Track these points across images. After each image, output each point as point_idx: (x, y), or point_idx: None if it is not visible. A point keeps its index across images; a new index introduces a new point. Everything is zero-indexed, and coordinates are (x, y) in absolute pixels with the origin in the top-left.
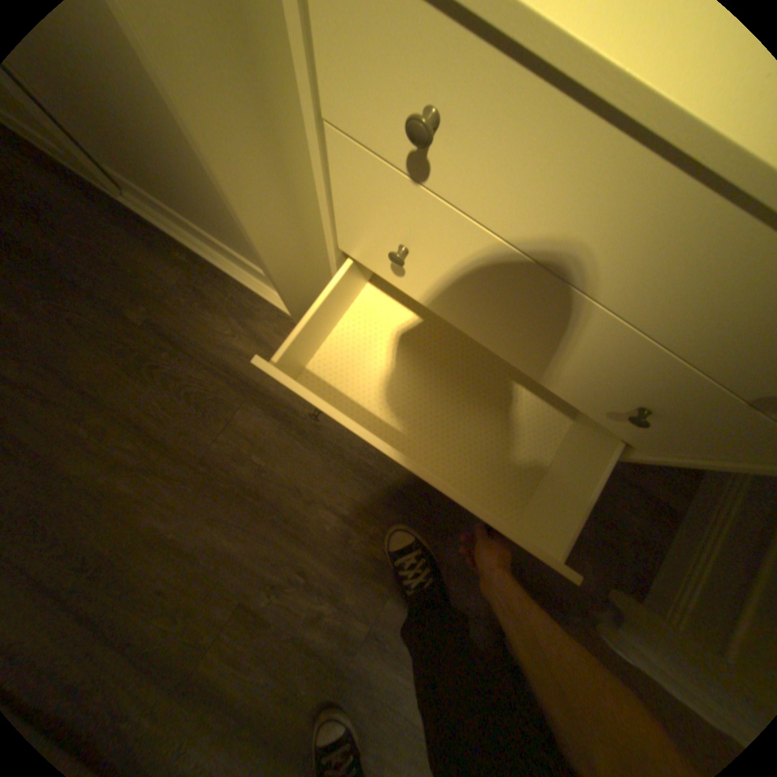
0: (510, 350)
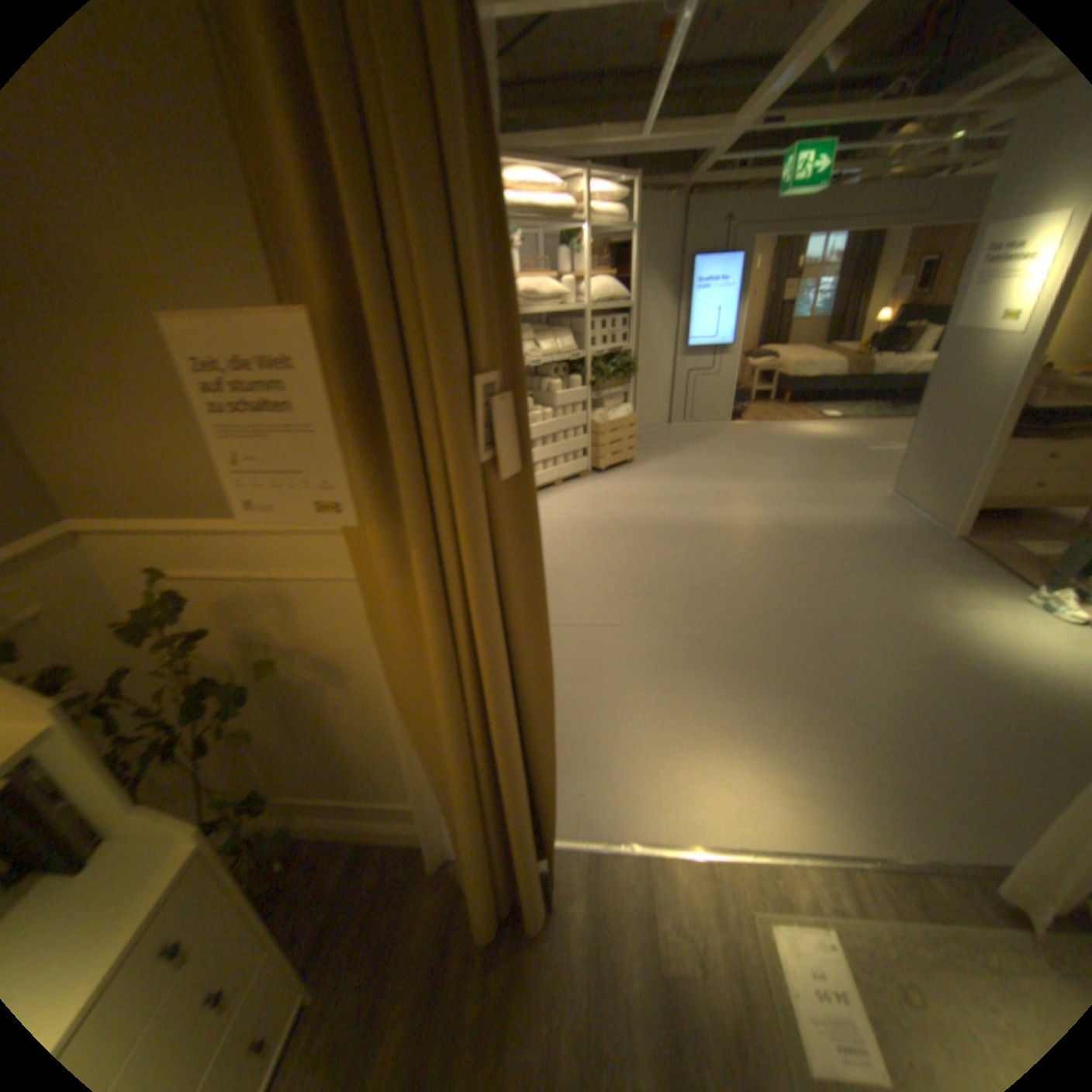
0: None
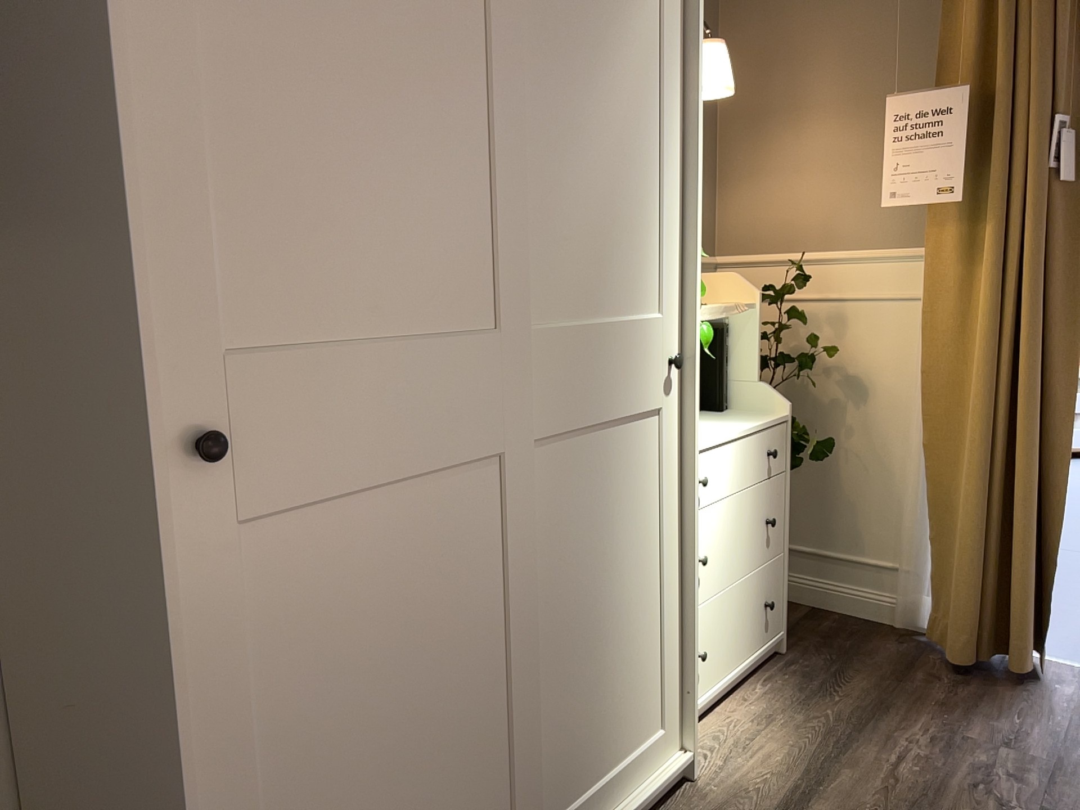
0: (733, 560)
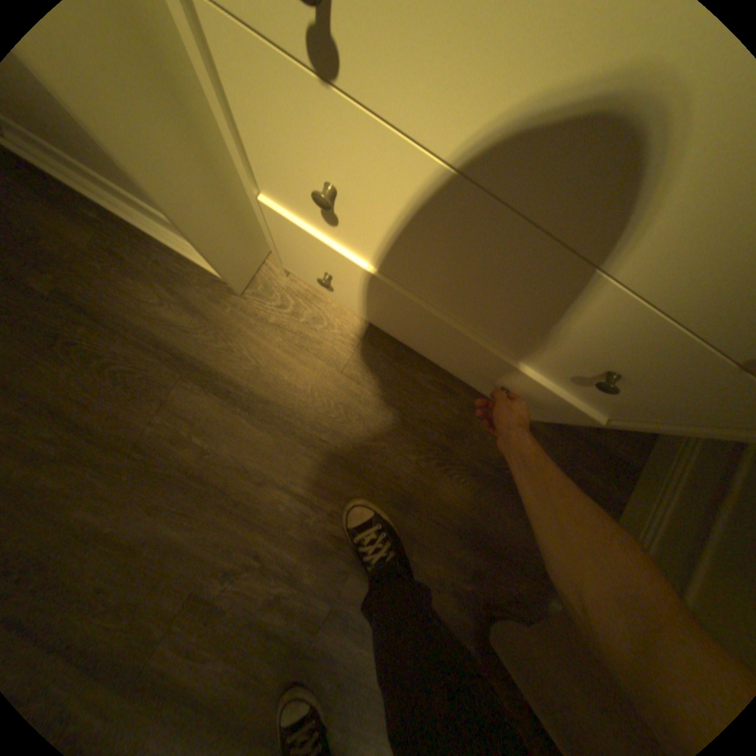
0: (465, 310)
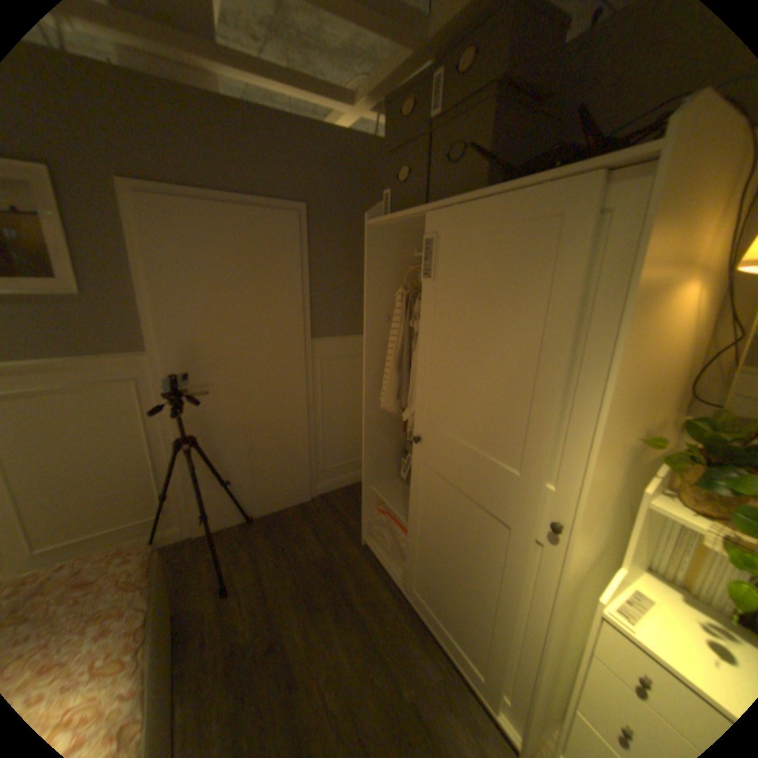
0: None
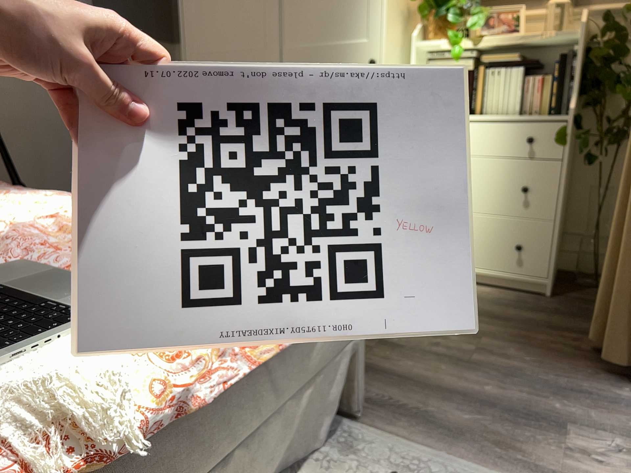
0: (478, 203)
